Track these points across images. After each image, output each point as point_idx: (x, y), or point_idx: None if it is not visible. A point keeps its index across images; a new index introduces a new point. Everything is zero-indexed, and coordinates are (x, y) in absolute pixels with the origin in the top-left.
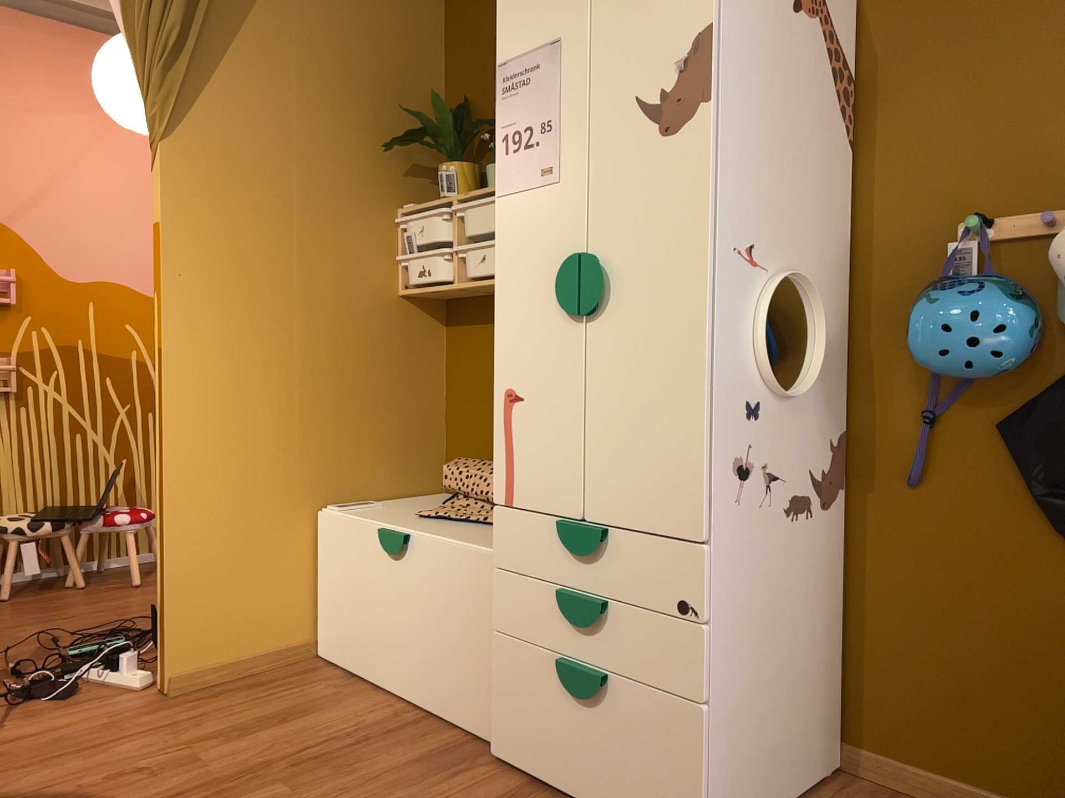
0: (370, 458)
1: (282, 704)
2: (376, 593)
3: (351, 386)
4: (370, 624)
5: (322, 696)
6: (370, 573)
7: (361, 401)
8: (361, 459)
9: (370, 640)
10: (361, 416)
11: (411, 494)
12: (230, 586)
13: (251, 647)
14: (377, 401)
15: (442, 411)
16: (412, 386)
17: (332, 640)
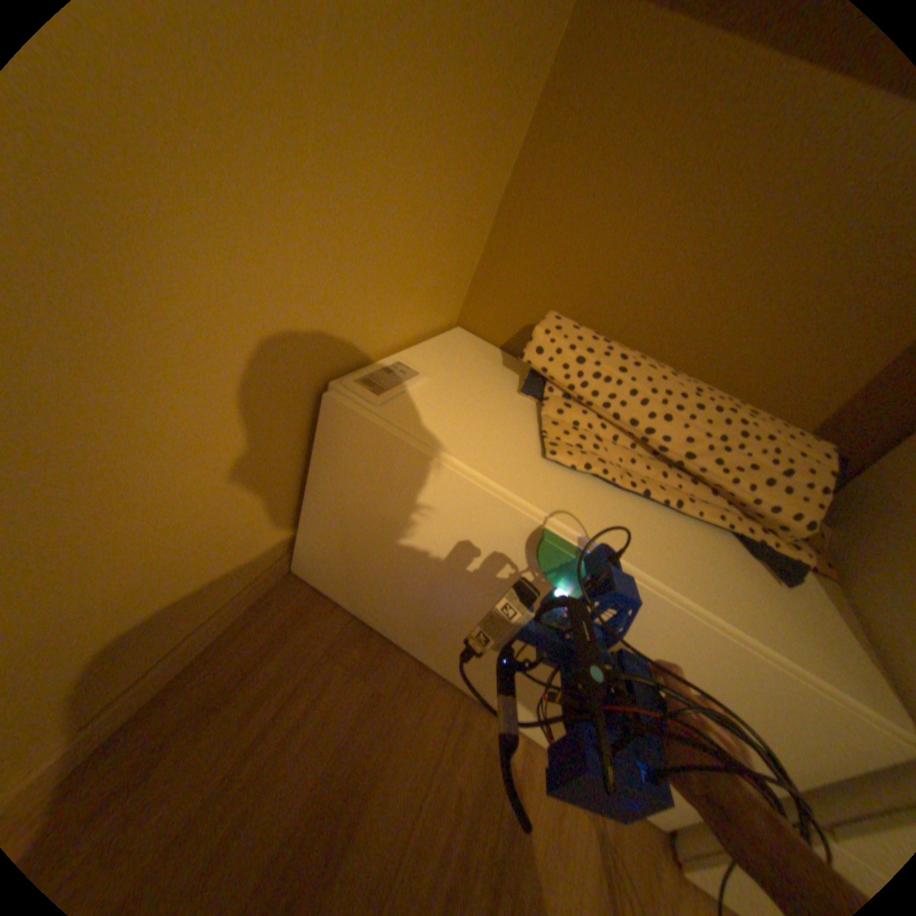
0: (415, 273)
1: (311, 770)
2: (477, 589)
3: (446, 72)
4: (441, 609)
5: (364, 714)
6: (471, 560)
7: (444, 128)
8: (405, 274)
9: (433, 622)
10: (433, 170)
11: (434, 329)
12: (144, 582)
13: (199, 622)
14: (463, 138)
15: (506, 192)
16: (505, 121)
17: (337, 575)
